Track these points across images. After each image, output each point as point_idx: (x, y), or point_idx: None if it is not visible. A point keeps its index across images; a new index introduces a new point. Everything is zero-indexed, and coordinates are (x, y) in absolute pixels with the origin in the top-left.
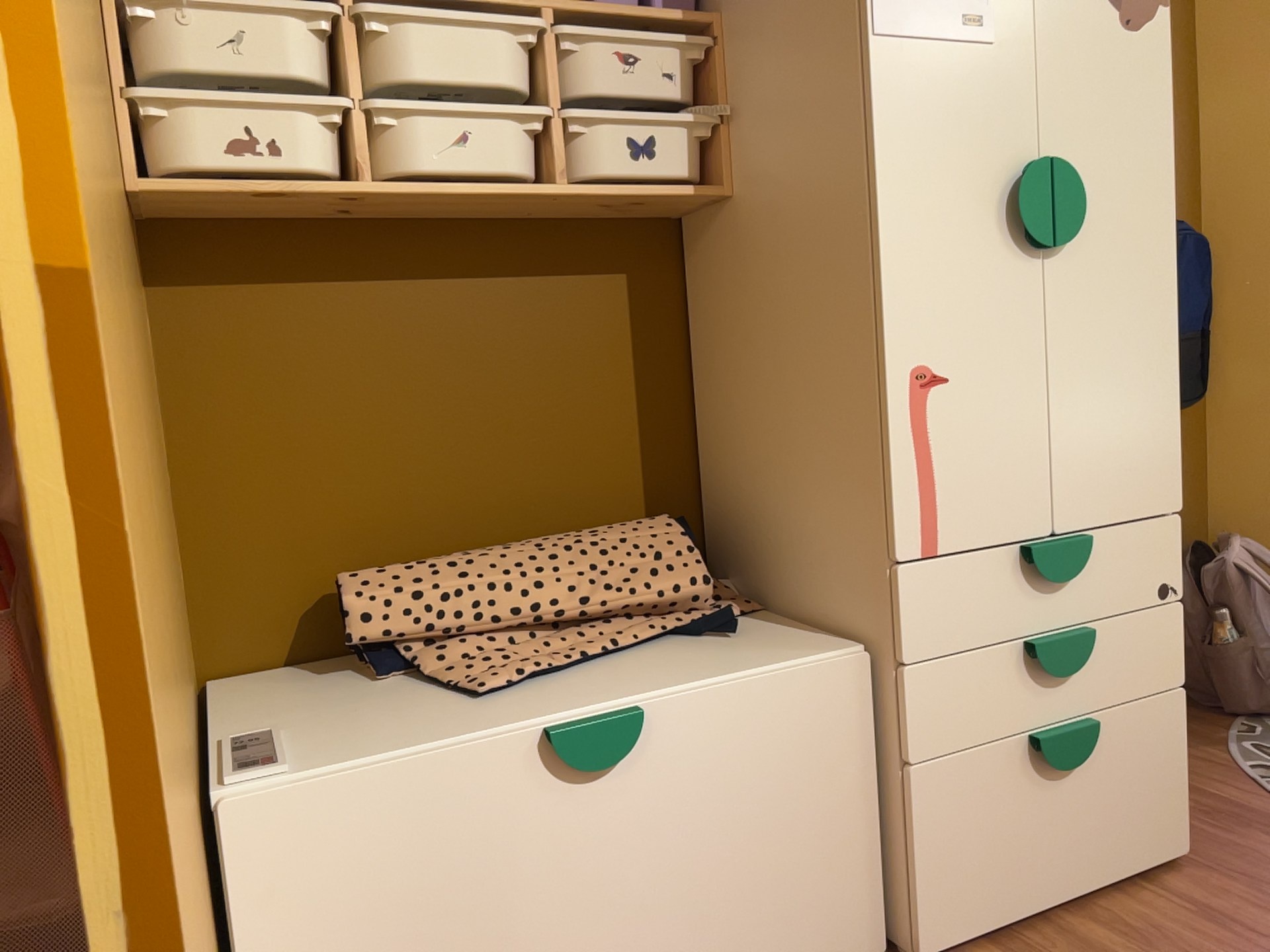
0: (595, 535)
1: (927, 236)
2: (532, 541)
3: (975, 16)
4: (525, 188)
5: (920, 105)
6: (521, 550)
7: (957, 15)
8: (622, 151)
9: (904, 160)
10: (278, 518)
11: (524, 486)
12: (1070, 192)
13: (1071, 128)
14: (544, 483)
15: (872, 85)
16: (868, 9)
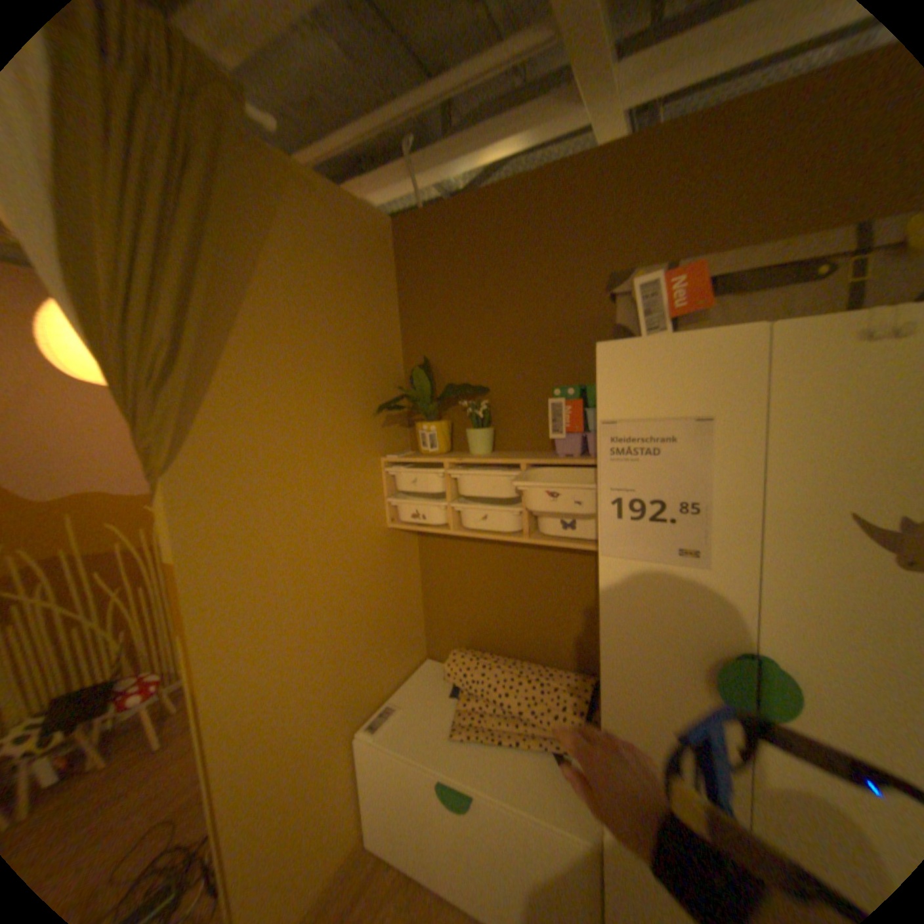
0: (548, 678)
1: (637, 673)
2: (524, 667)
3: (692, 549)
4: (509, 539)
5: (637, 598)
6: (513, 671)
7: (674, 547)
8: (557, 526)
9: (622, 626)
10: (449, 616)
11: (536, 636)
12: (781, 690)
13: (804, 638)
14: (545, 638)
15: (602, 580)
16: (601, 538)
